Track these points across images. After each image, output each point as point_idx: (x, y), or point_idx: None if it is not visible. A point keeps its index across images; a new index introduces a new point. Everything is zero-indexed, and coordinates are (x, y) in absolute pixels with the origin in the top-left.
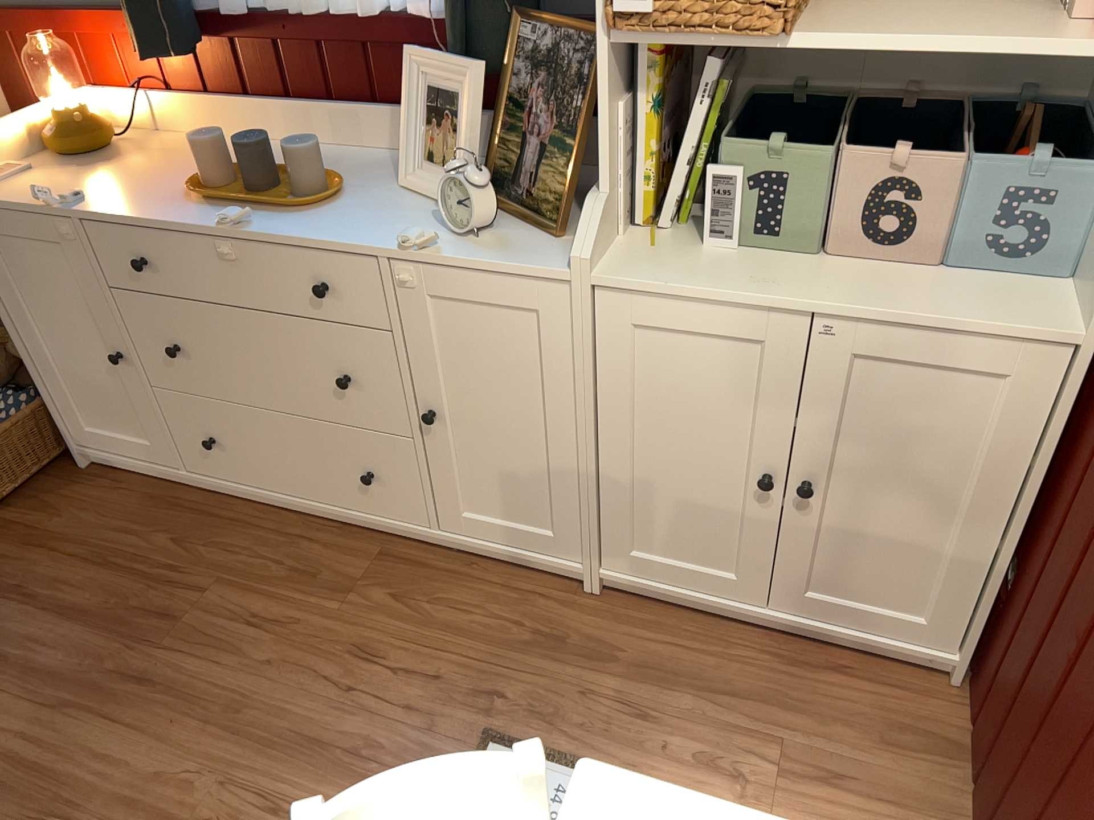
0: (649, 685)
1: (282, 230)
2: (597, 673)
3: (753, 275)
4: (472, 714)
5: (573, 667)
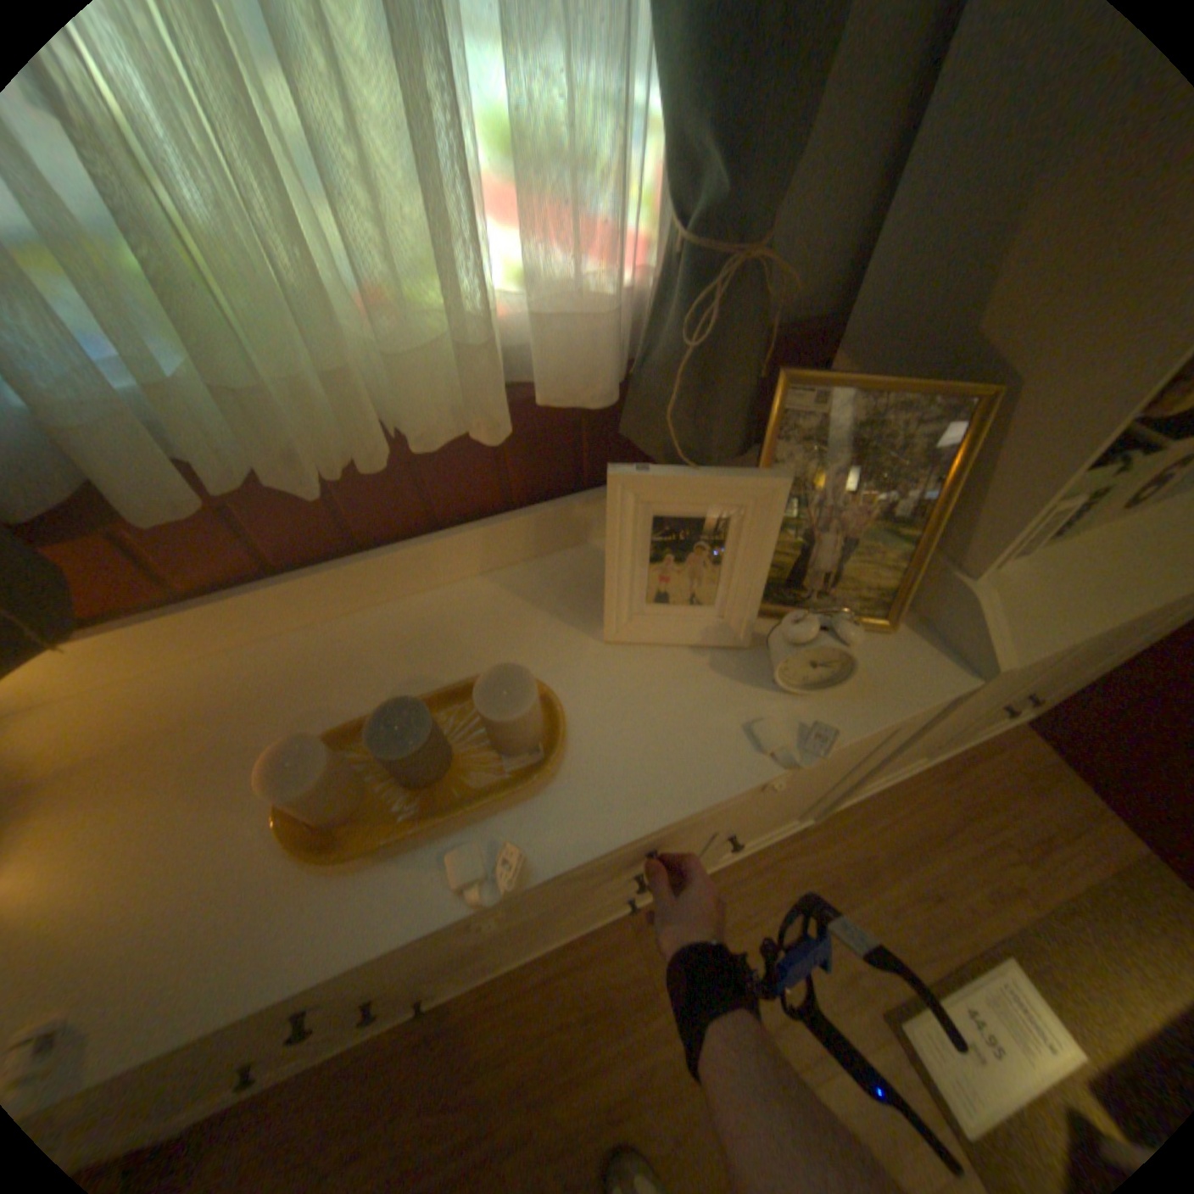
0: (922, 875)
1: (565, 837)
2: (889, 895)
3: (1086, 582)
4: (868, 1020)
5: (872, 906)
